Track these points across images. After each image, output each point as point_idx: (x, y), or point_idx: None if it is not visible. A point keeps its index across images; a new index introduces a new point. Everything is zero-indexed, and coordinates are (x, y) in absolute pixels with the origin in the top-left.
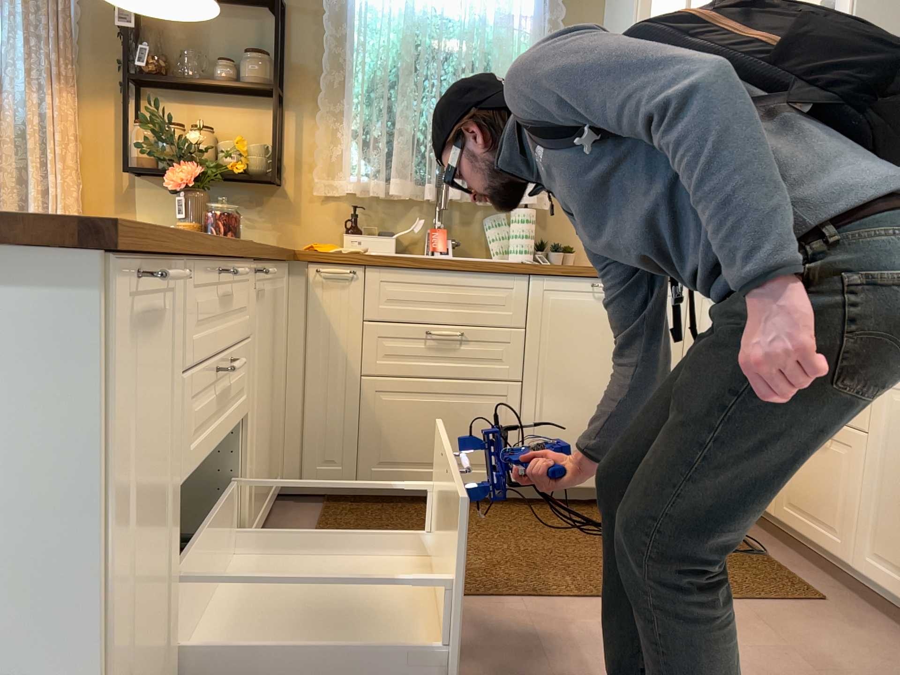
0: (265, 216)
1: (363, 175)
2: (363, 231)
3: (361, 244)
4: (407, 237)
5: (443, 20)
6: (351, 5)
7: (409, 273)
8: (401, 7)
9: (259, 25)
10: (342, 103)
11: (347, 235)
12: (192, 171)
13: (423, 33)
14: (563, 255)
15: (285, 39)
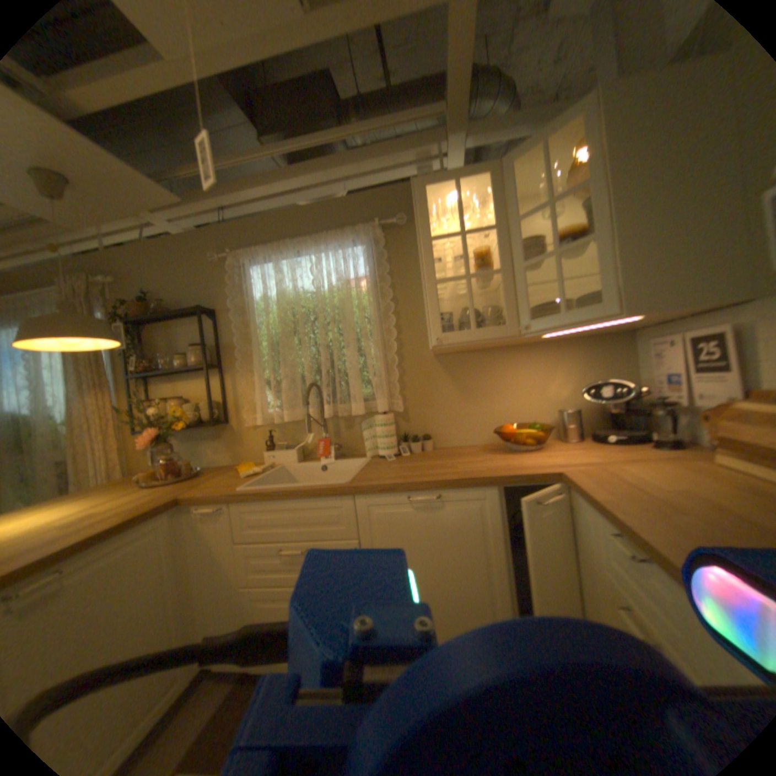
0: (221, 444)
1: (274, 408)
2: (282, 445)
3: (274, 458)
4: (311, 445)
5: (304, 295)
6: (248, 299)
7: (260, 504)
8: (278, 293)
9: (201, 325)
10: (255, 363)
11: (265, 453)
12: (148, 434)
13: (293, 307)
14: (418, 446)
15: (217, 330)
